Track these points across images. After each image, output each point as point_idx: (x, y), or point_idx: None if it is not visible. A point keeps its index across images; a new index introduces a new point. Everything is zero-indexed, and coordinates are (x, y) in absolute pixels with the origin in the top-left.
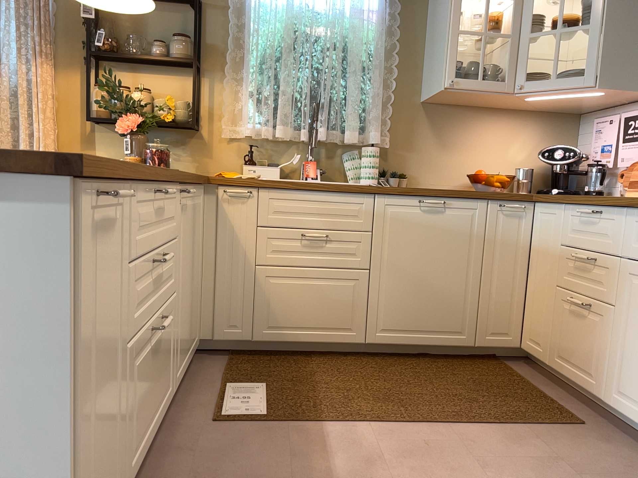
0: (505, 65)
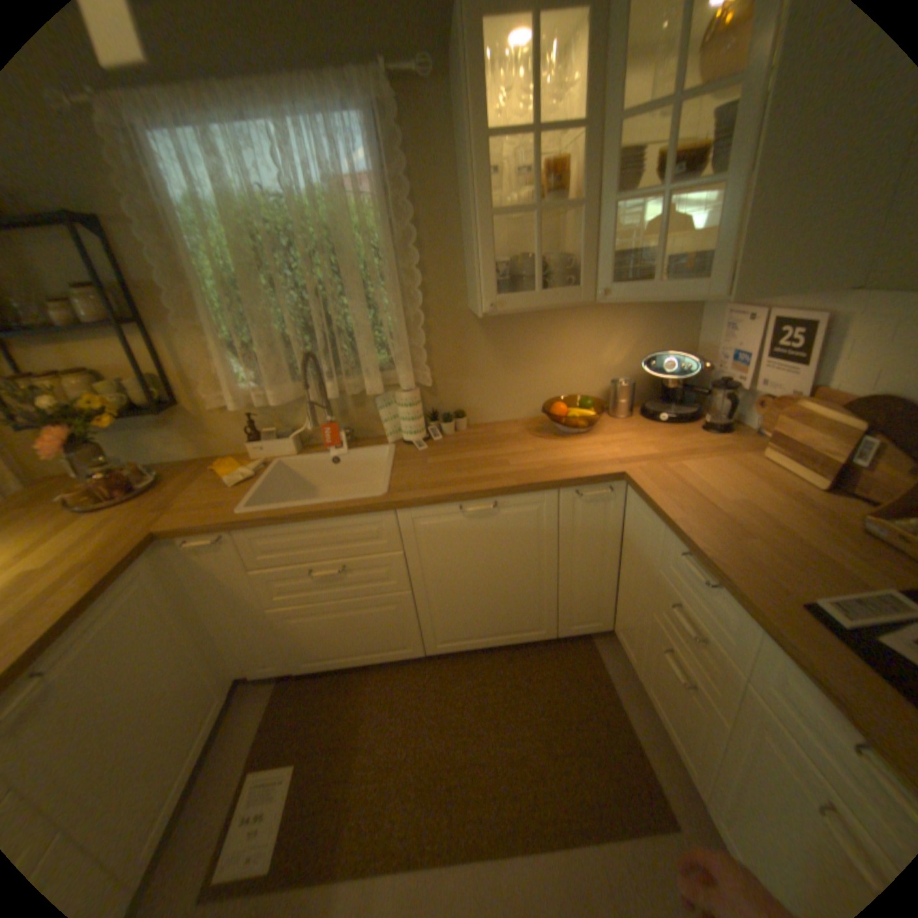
0: (581, 247)
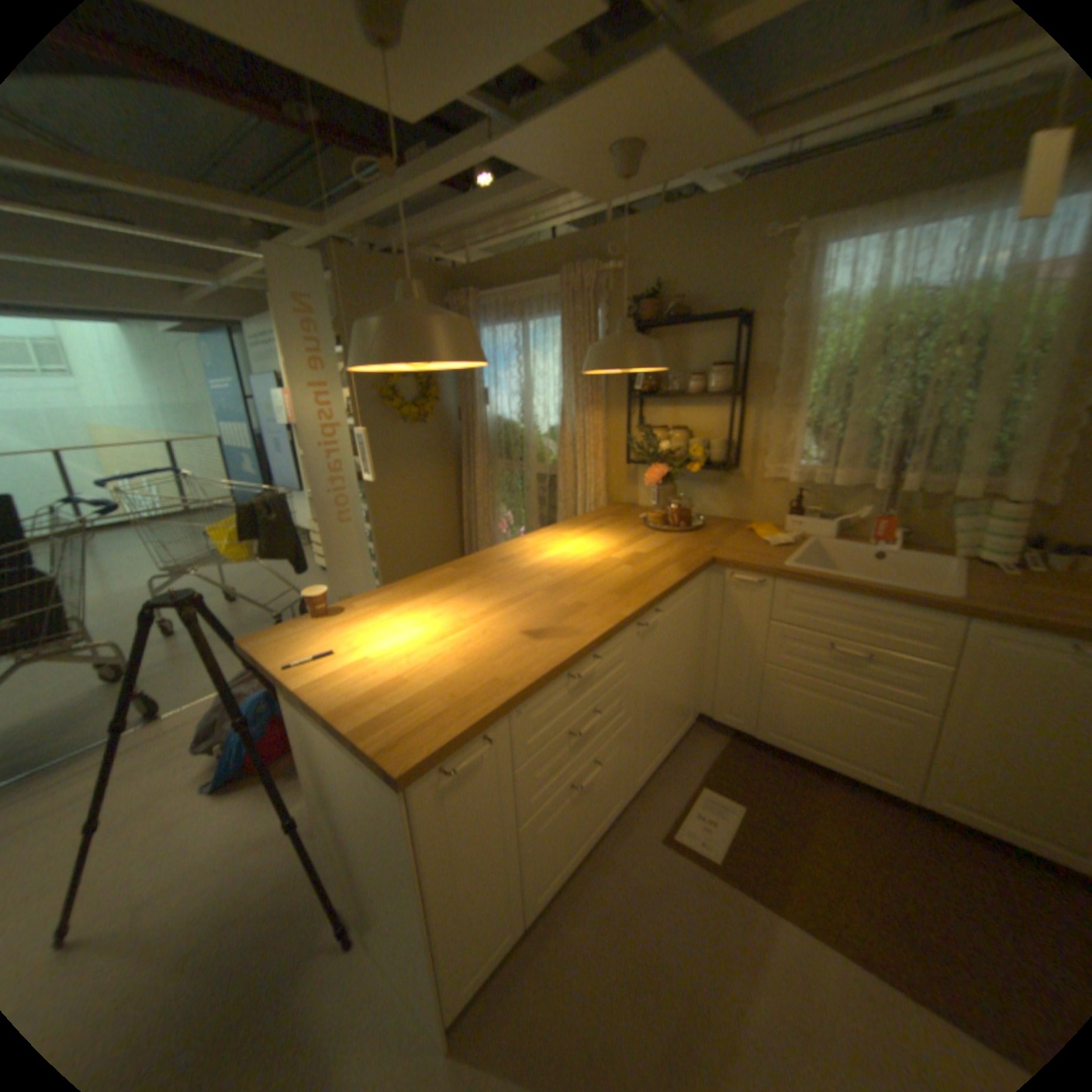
0: None
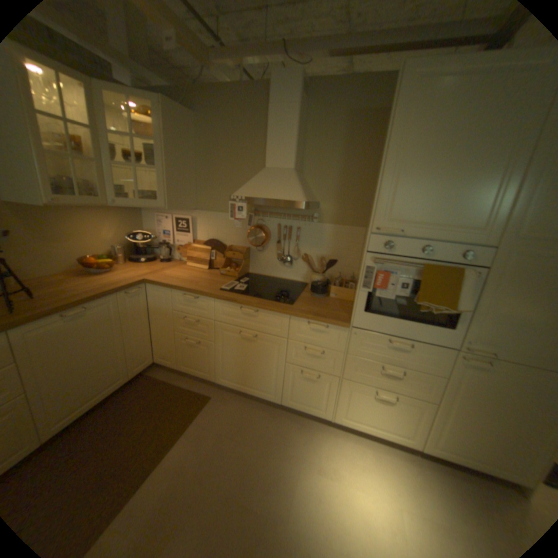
0: (90, 179)
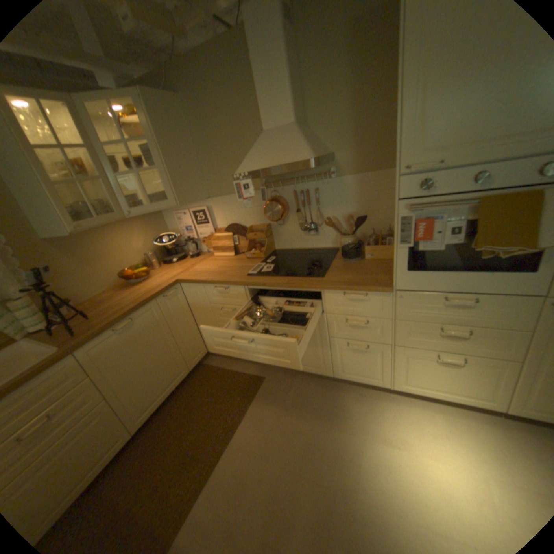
0: (103, 196)
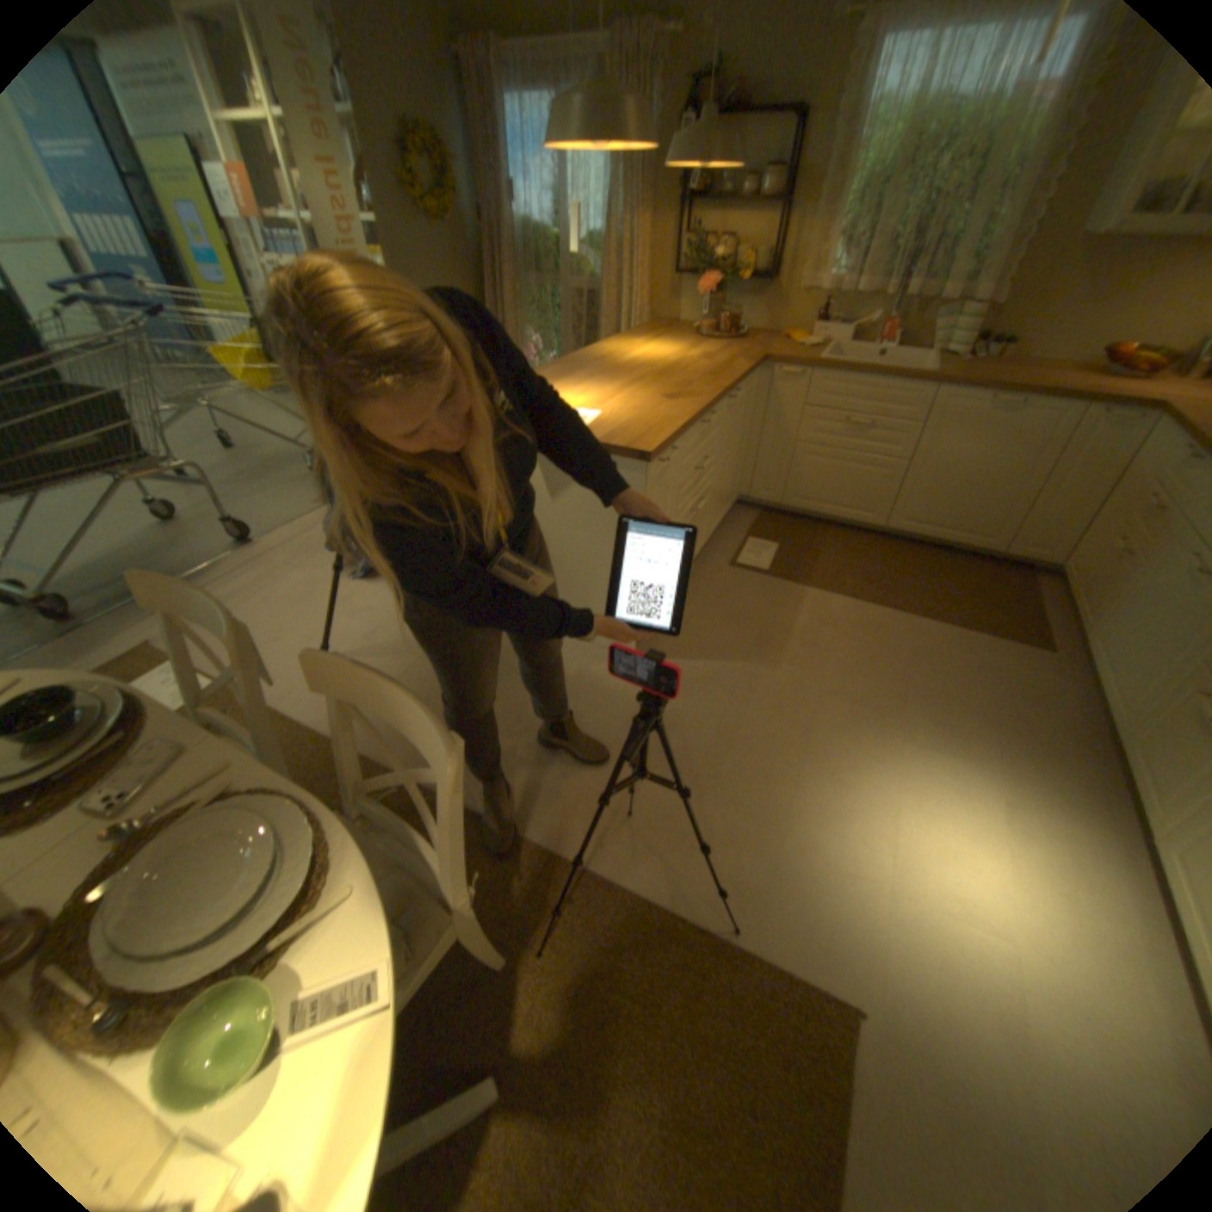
0: None
